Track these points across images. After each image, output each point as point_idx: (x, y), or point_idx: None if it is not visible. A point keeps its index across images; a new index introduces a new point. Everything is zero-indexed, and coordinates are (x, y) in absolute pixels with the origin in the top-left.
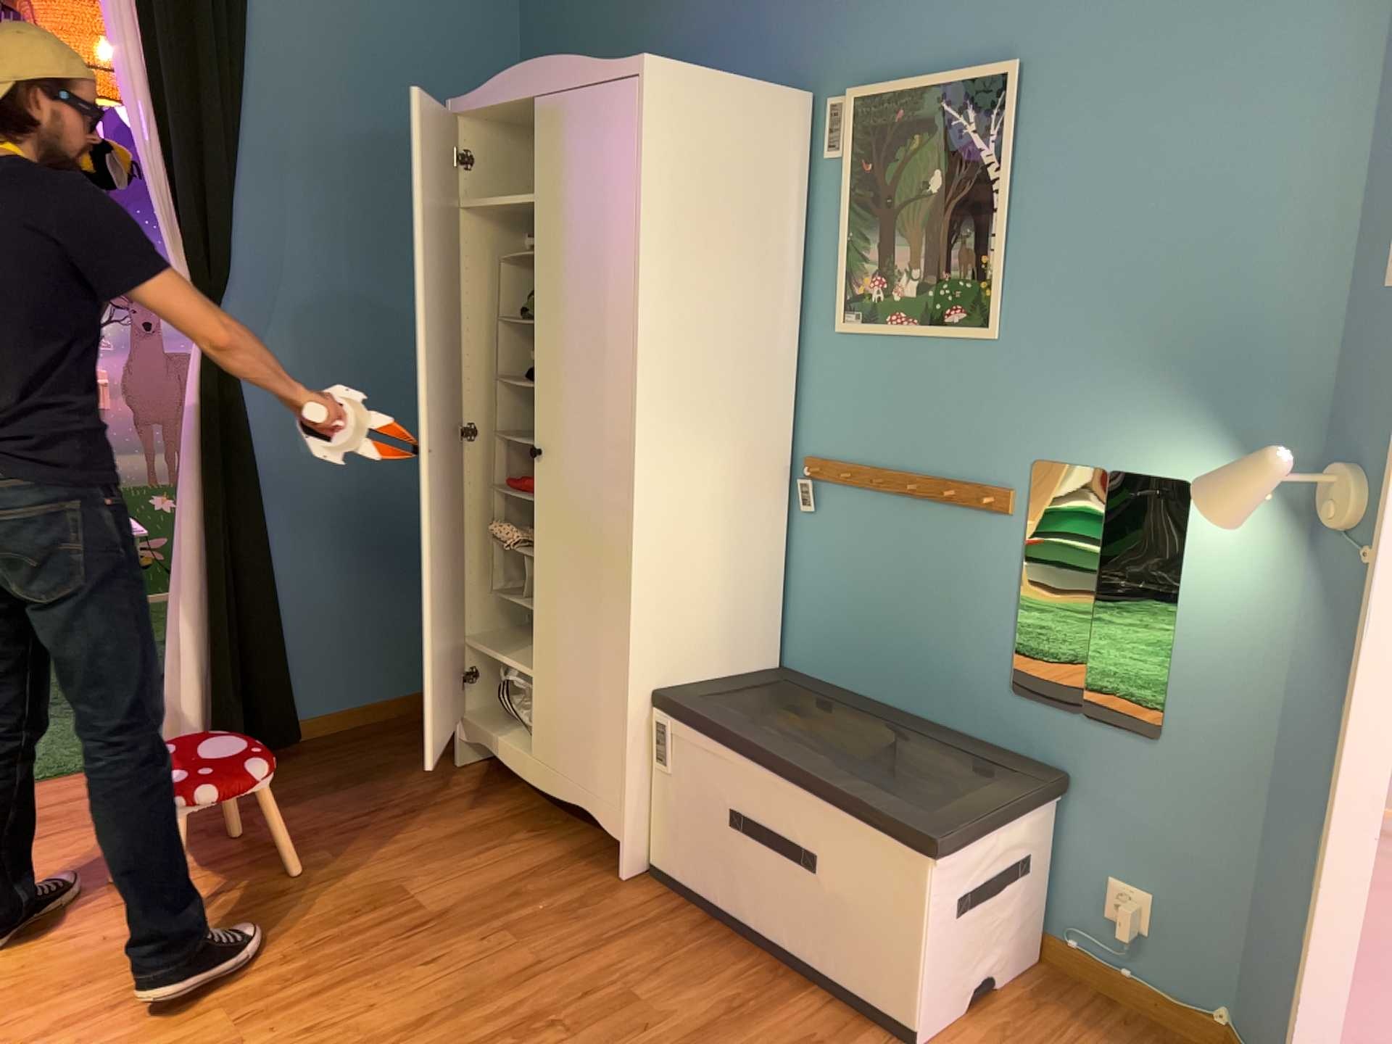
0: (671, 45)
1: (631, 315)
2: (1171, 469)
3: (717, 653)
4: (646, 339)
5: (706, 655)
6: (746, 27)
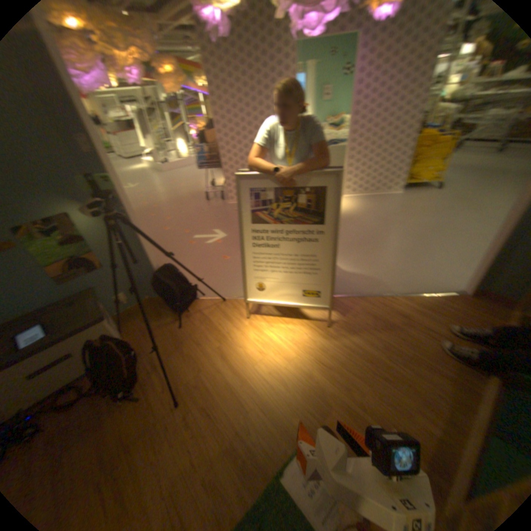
0: None
1: None
2: (55, 212)
3: None
4: None
5: None
6: None
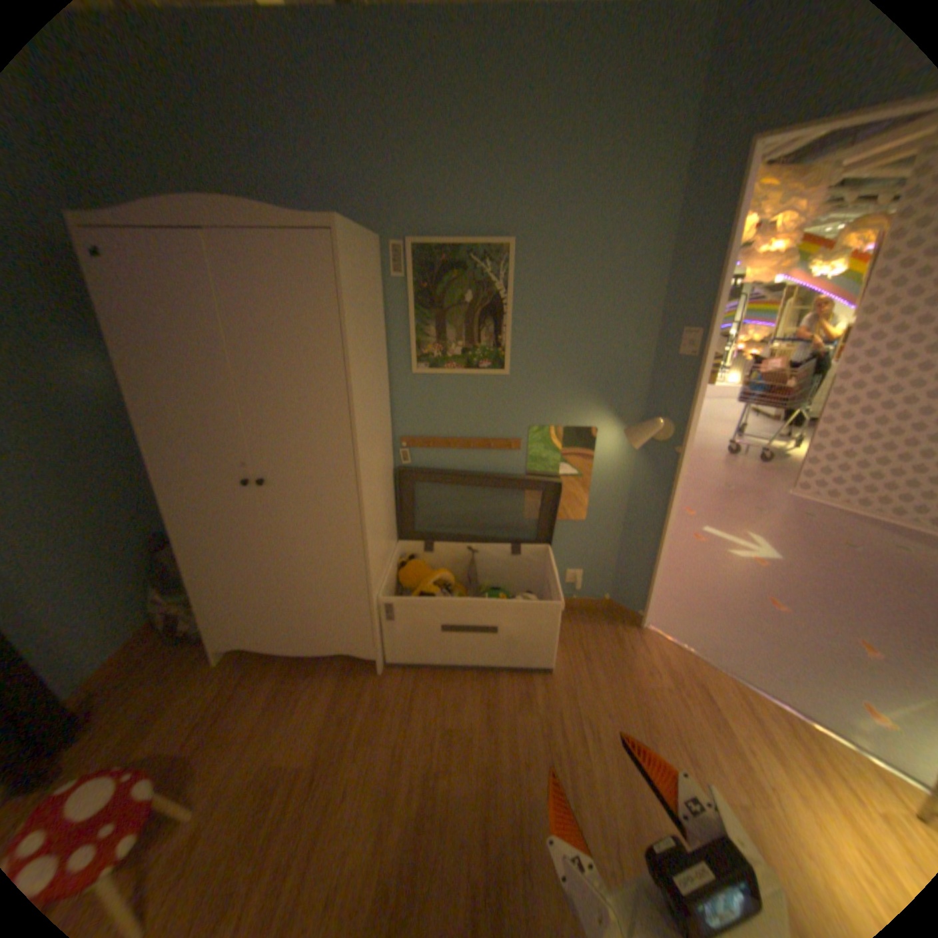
0: (242, 182)
1: (349, 393)
2: (589, 423)
3: (388, 548)
4: (358, 406)
5: (386, 552)
6: (314, 182)
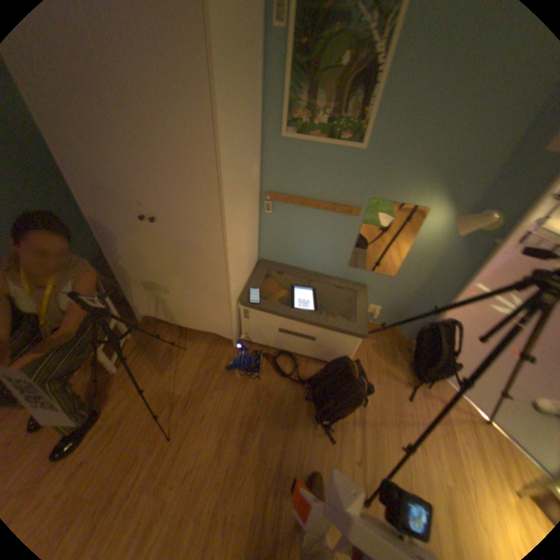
0: None
1: (217, 156)
2: (424, 204)
3: (247, 273)
4: (225, 169)
5: (246, 276)
6: None
